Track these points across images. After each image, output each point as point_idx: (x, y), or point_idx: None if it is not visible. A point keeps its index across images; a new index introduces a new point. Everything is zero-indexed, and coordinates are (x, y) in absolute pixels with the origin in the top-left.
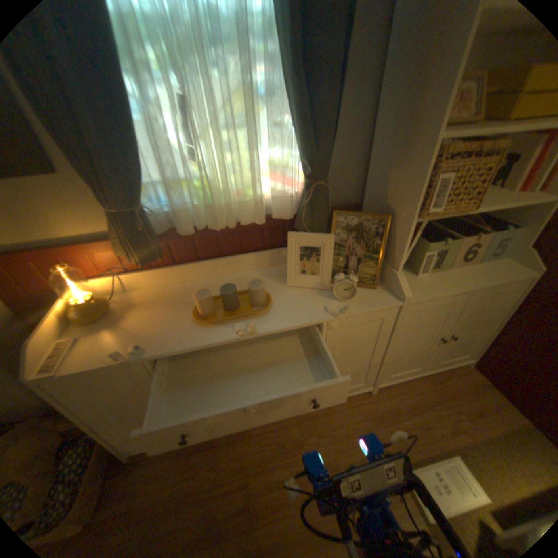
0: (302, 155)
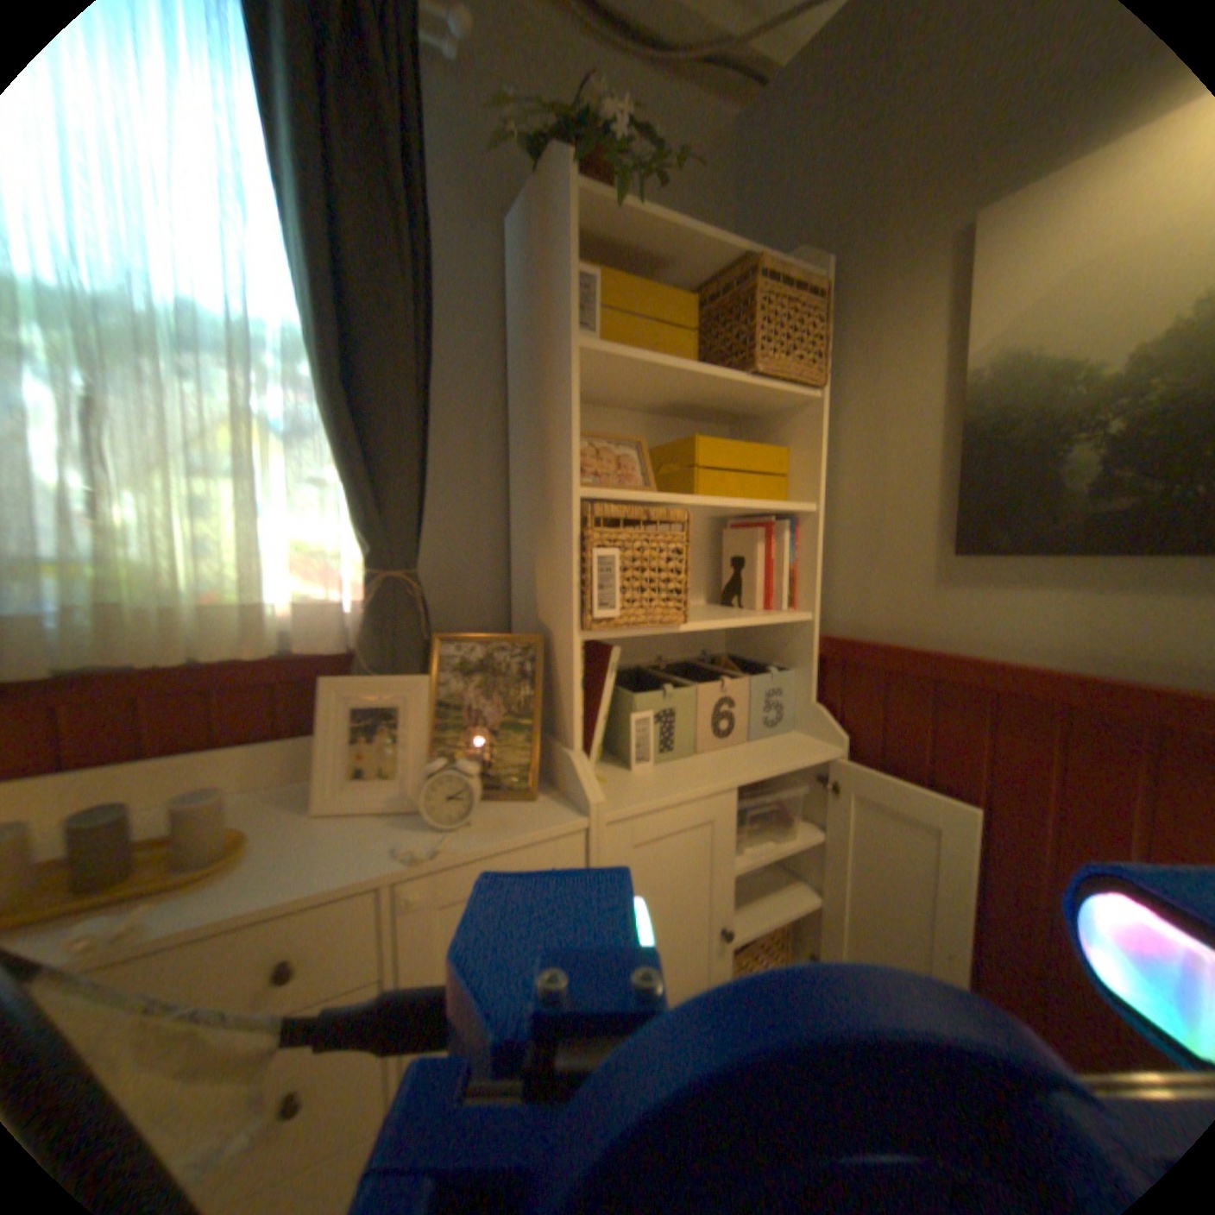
0: (355, 524)
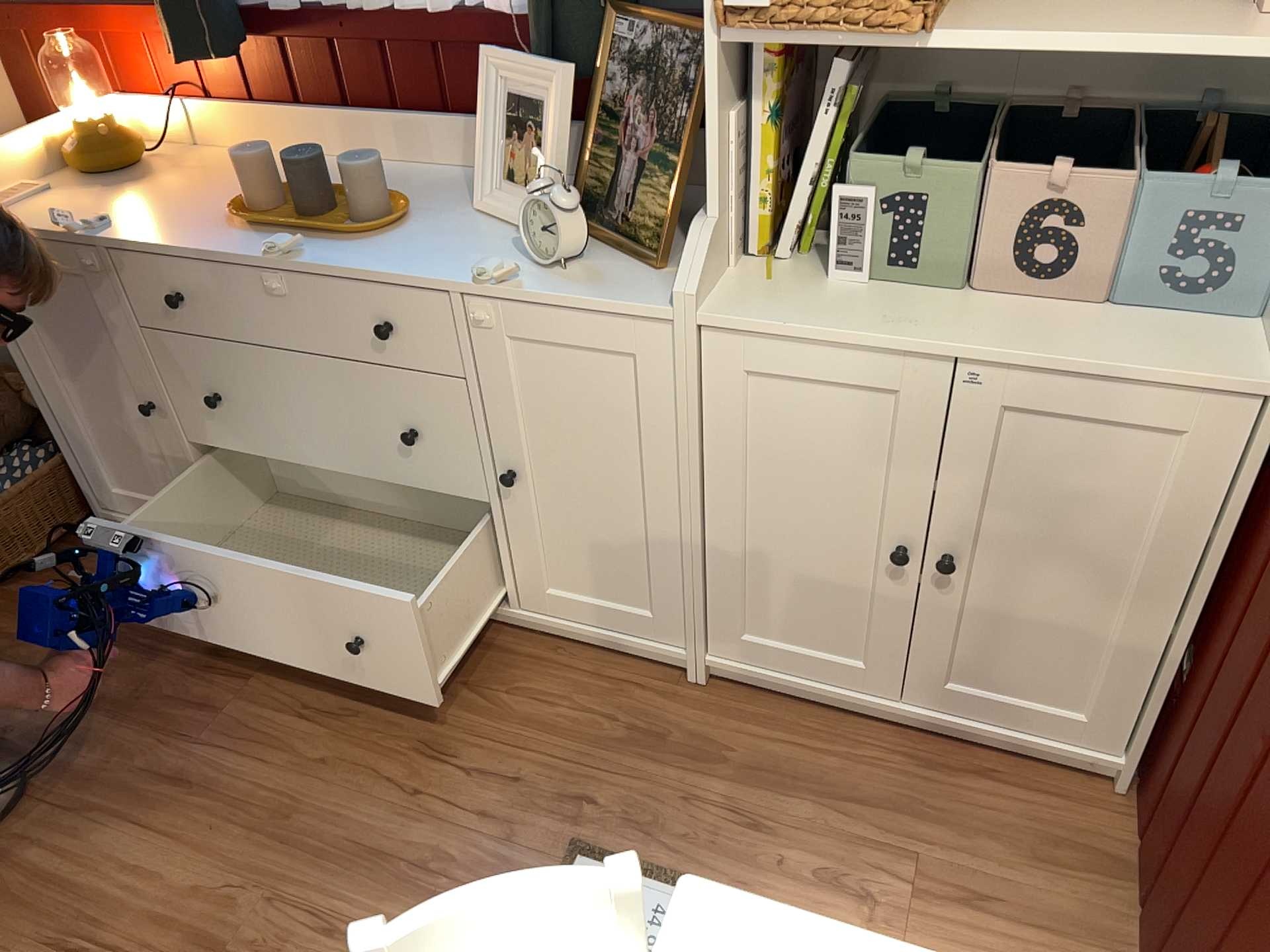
0: None
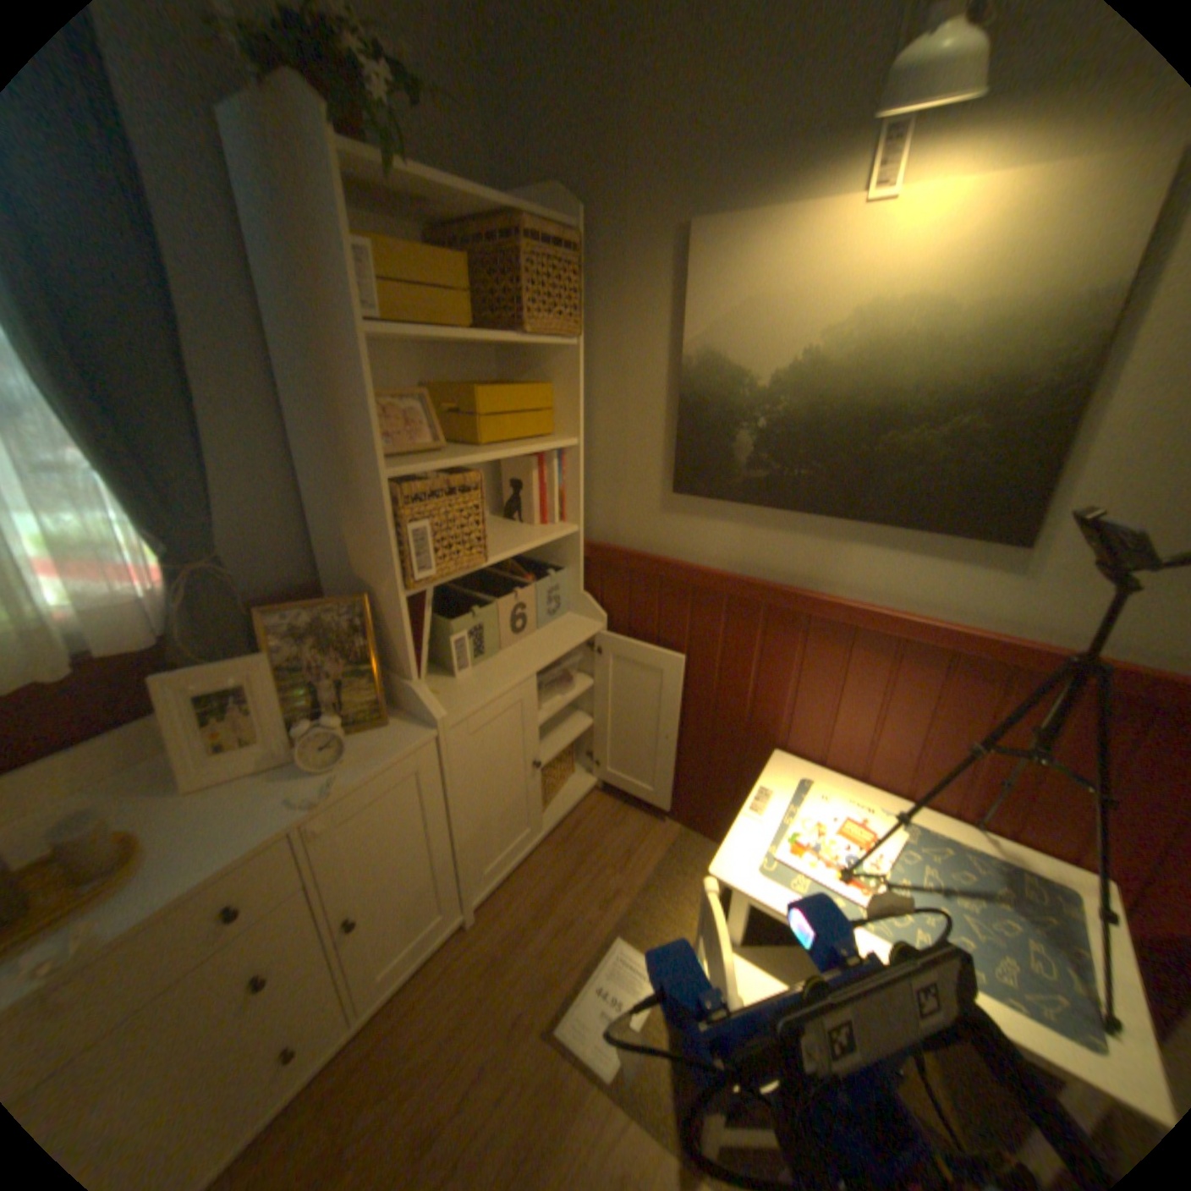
0: (136, 521)
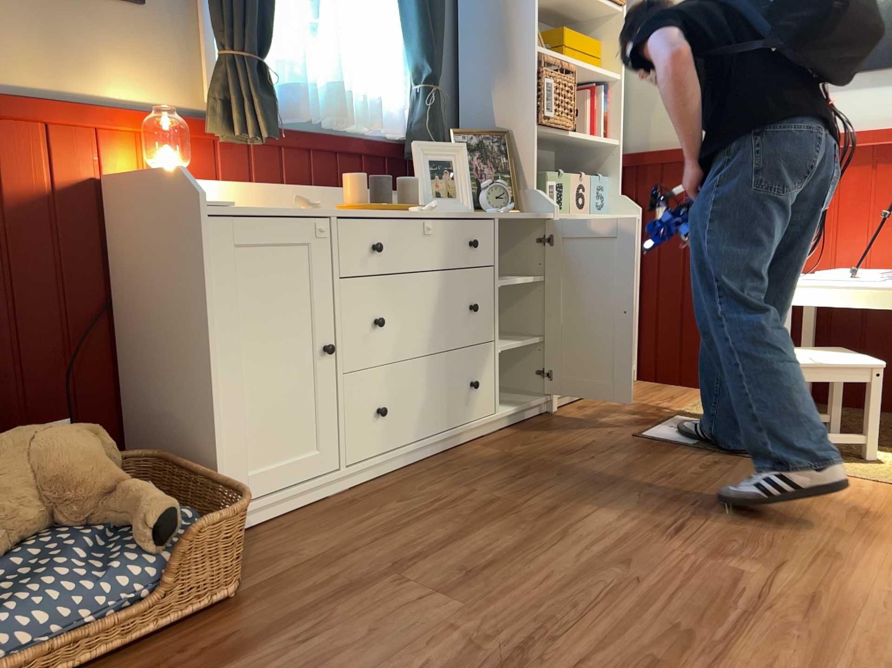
0: (416, 58)
